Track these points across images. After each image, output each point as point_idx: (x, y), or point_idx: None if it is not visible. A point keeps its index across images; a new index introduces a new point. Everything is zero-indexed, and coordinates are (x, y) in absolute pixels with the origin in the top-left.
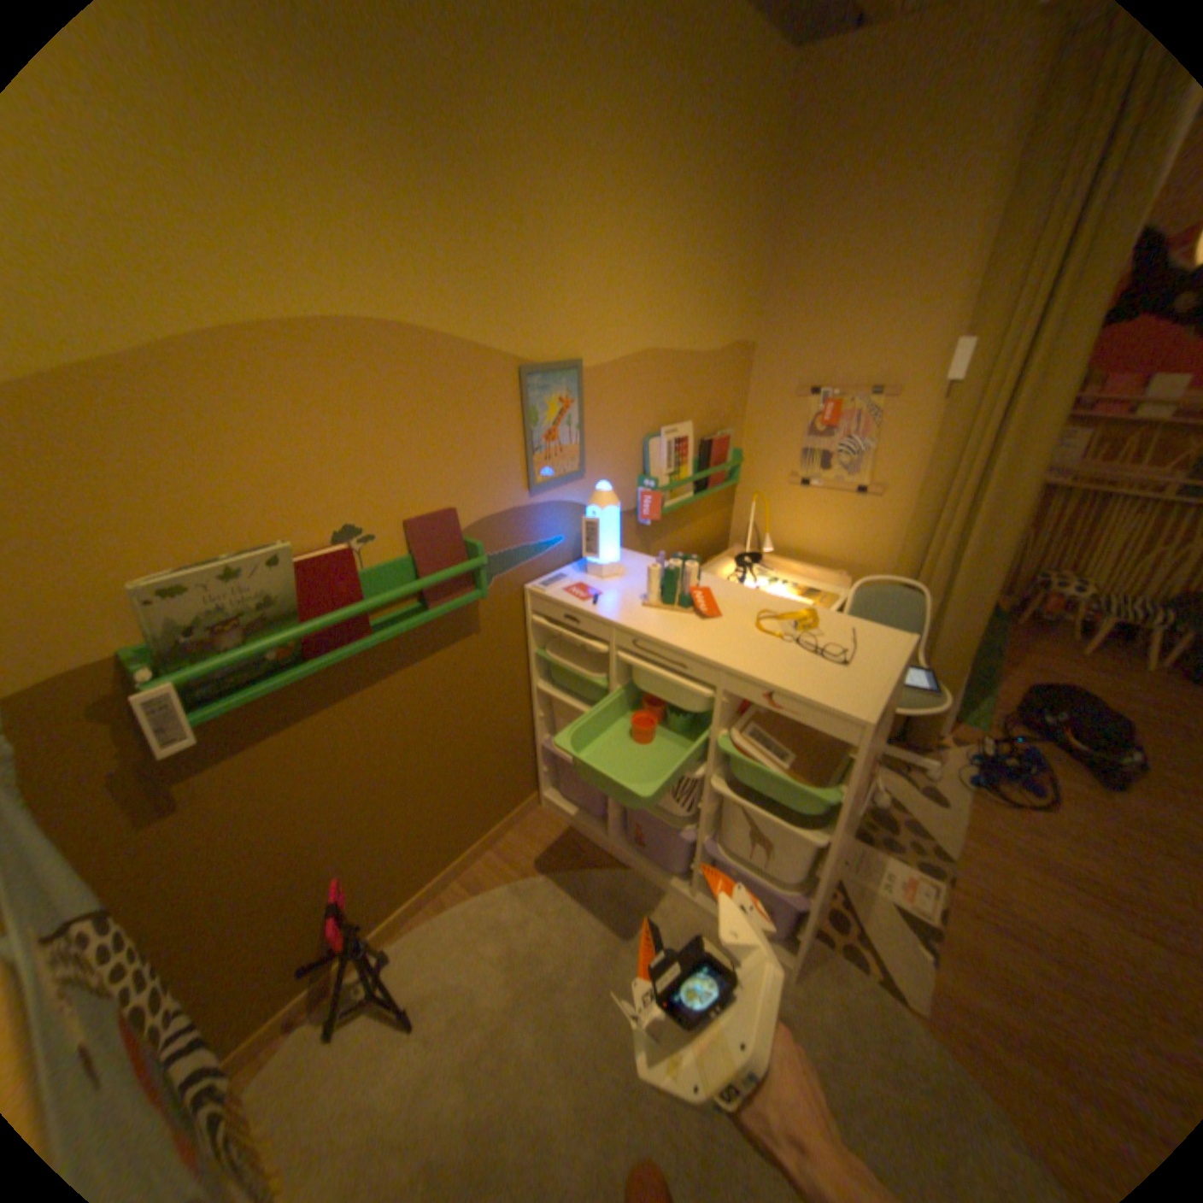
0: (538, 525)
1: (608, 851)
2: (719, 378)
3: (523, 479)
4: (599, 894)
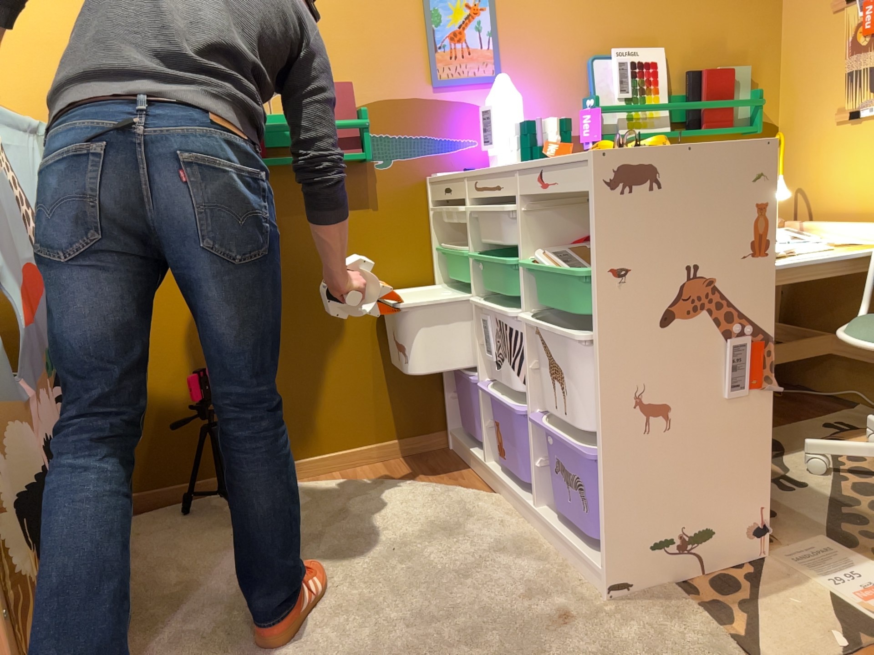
0: (444, 121)
1: (485, 482)
2: (714, 7)
3: (426, 72)
4: (450, 502)
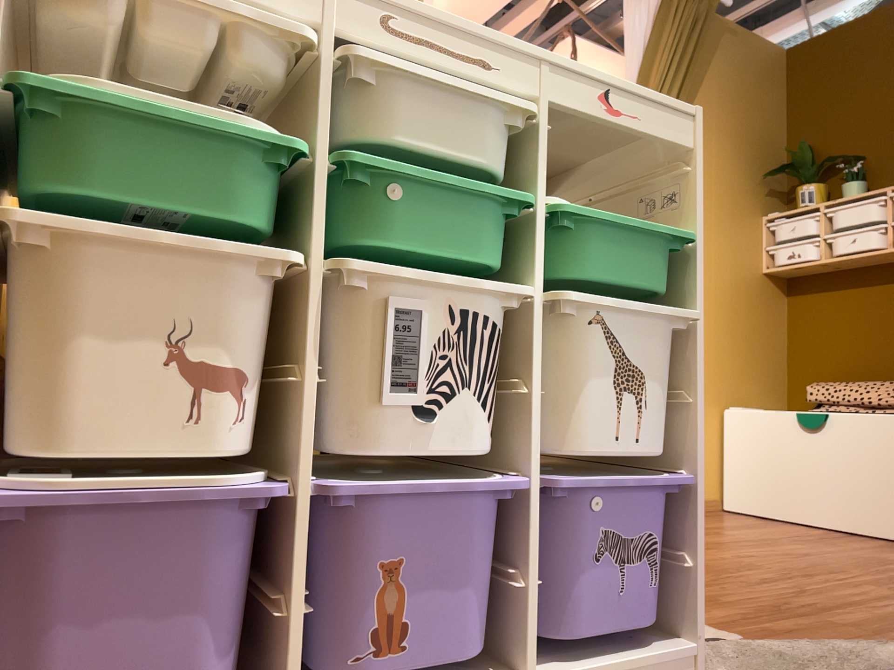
0: None
1: None
2: None
3: None
4: None
